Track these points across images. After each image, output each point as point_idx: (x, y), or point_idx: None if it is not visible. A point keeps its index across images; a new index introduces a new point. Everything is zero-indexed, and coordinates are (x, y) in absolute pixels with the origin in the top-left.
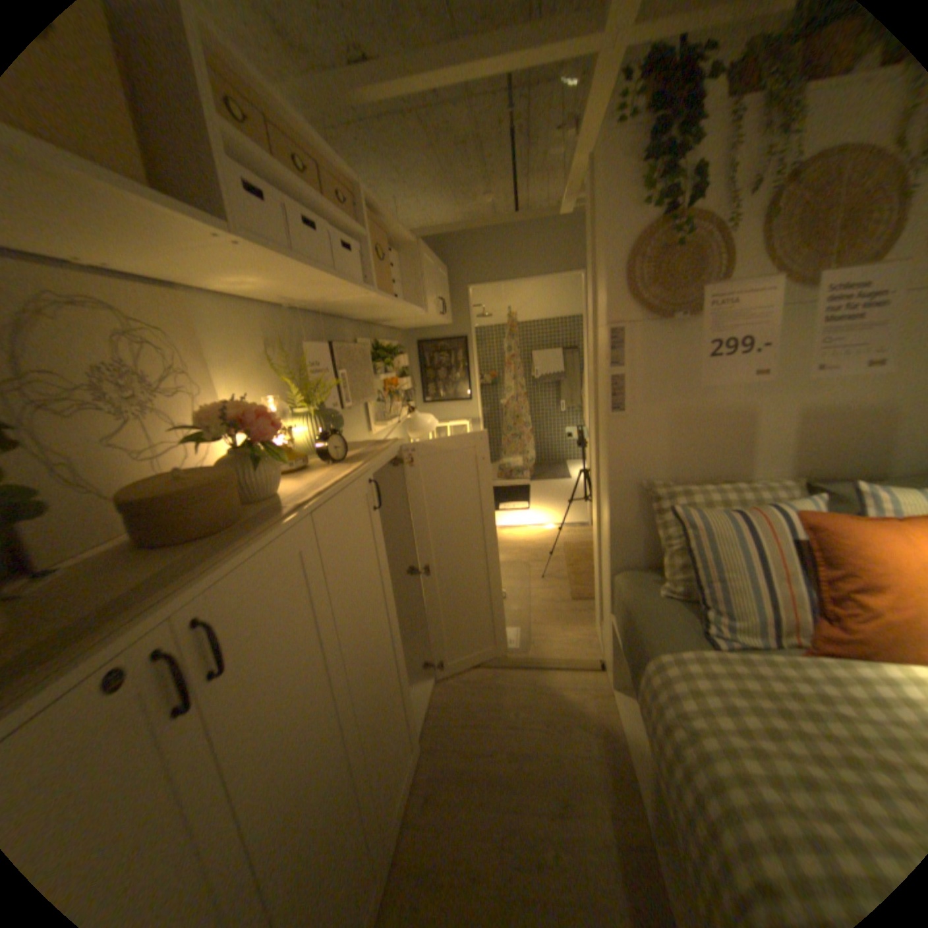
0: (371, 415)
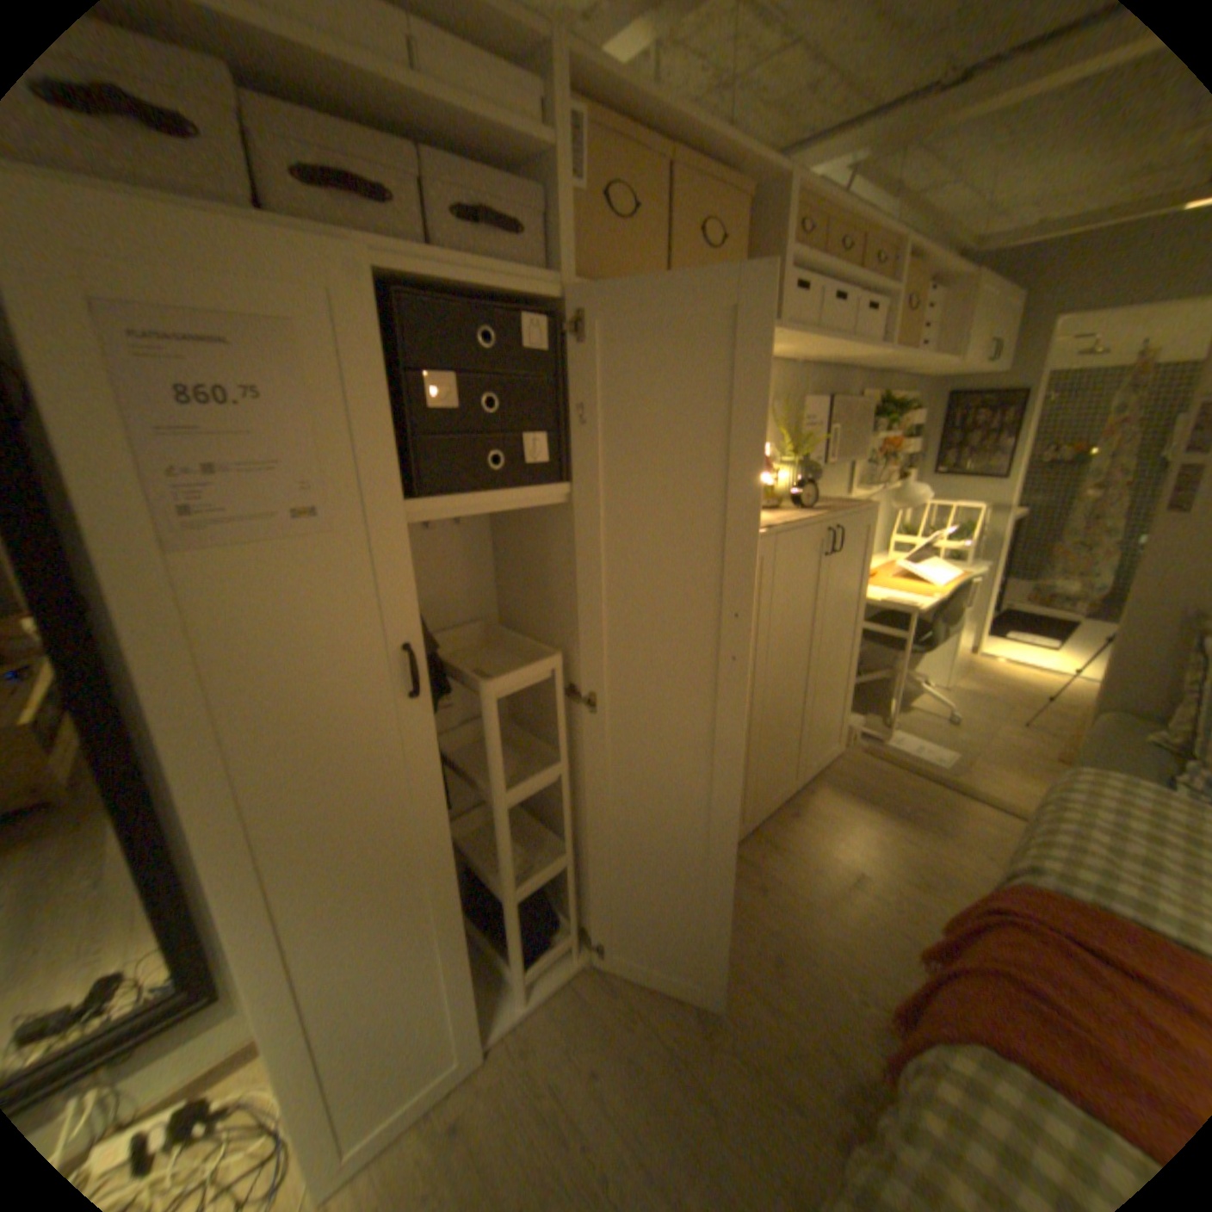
0: (855, 478)
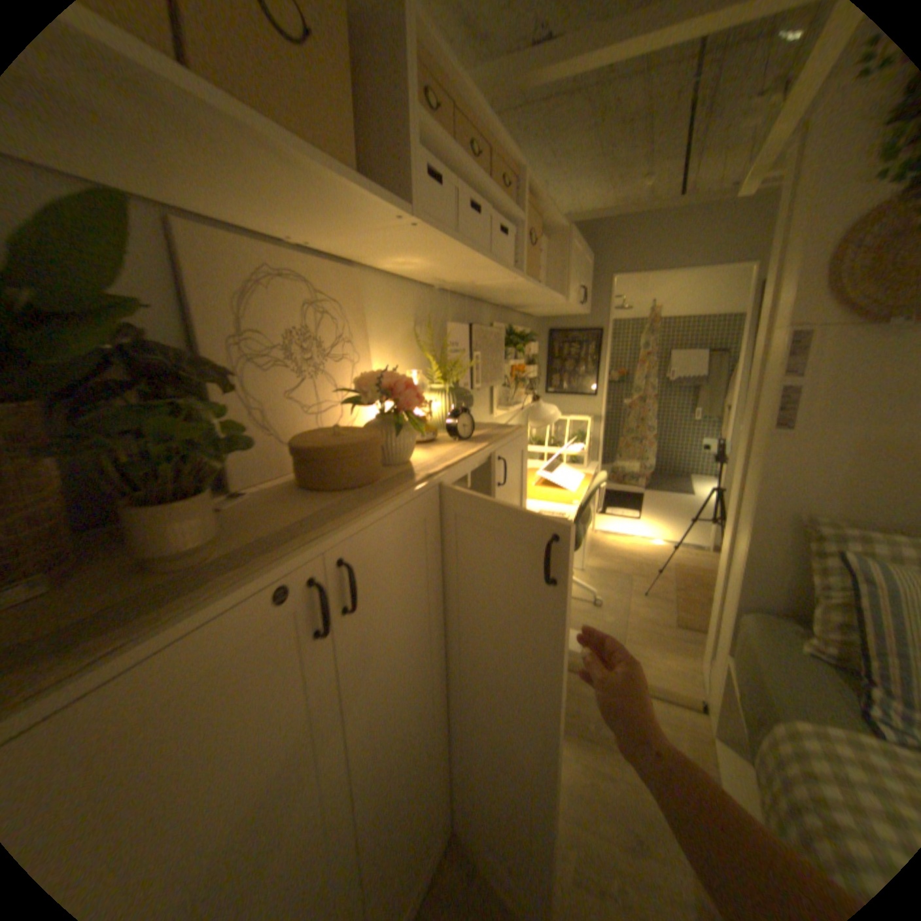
0: (494, 399)
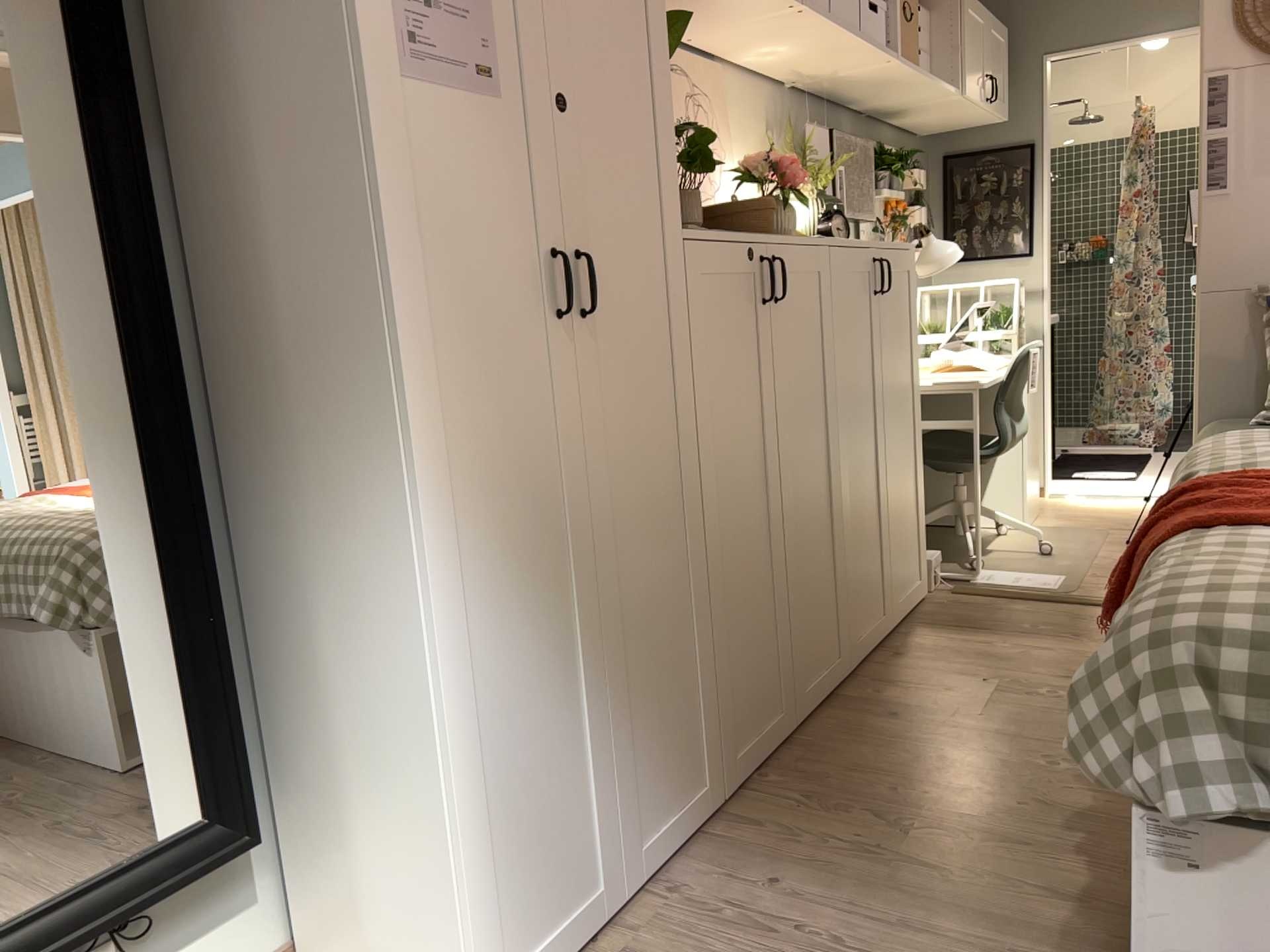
0: None
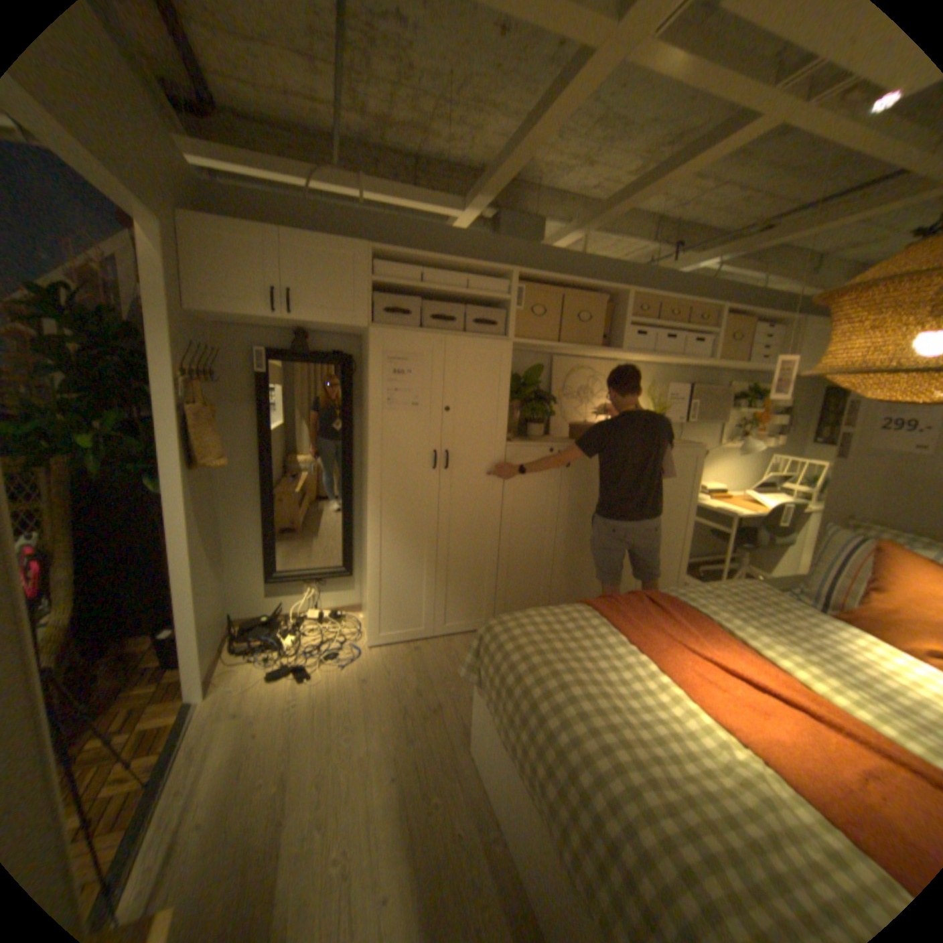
0: (724, 436)
